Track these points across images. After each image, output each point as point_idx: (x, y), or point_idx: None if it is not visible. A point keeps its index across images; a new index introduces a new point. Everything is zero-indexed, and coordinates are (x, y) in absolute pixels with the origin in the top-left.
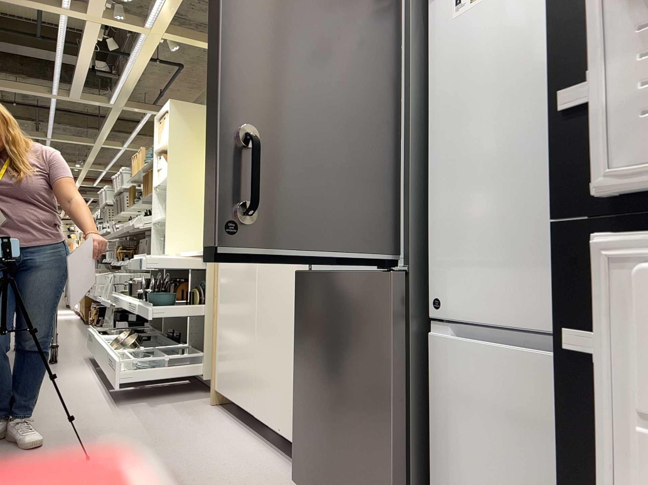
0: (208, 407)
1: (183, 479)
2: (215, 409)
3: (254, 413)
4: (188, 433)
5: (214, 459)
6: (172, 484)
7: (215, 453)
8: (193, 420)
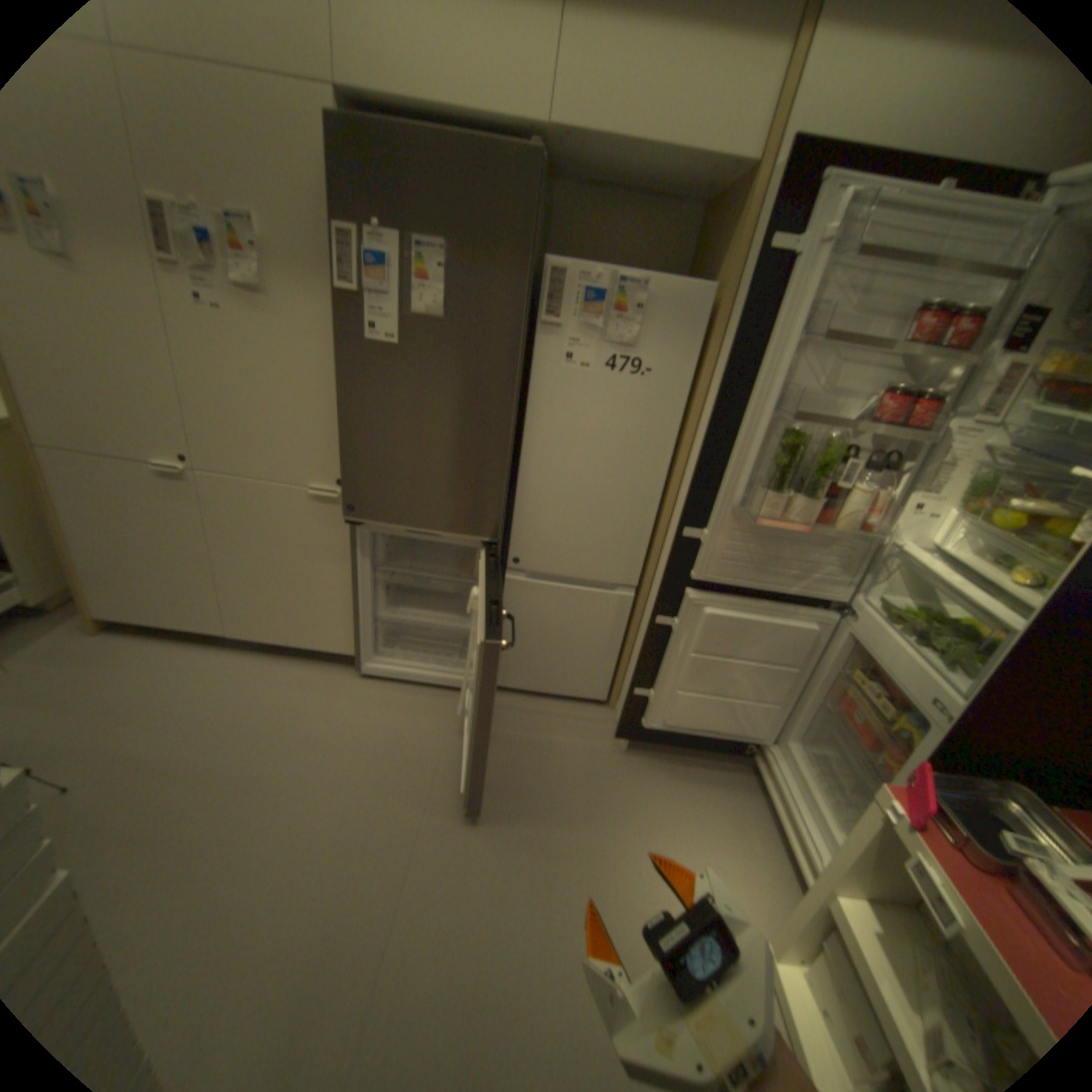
0: (92, 638)
1: (235, 731)
2: (106, 636)
3: (223, 632)
4: (135, 684)
5: (229, 696)
6: (233, 741)
7: (217, 689)
8: (103, 664)
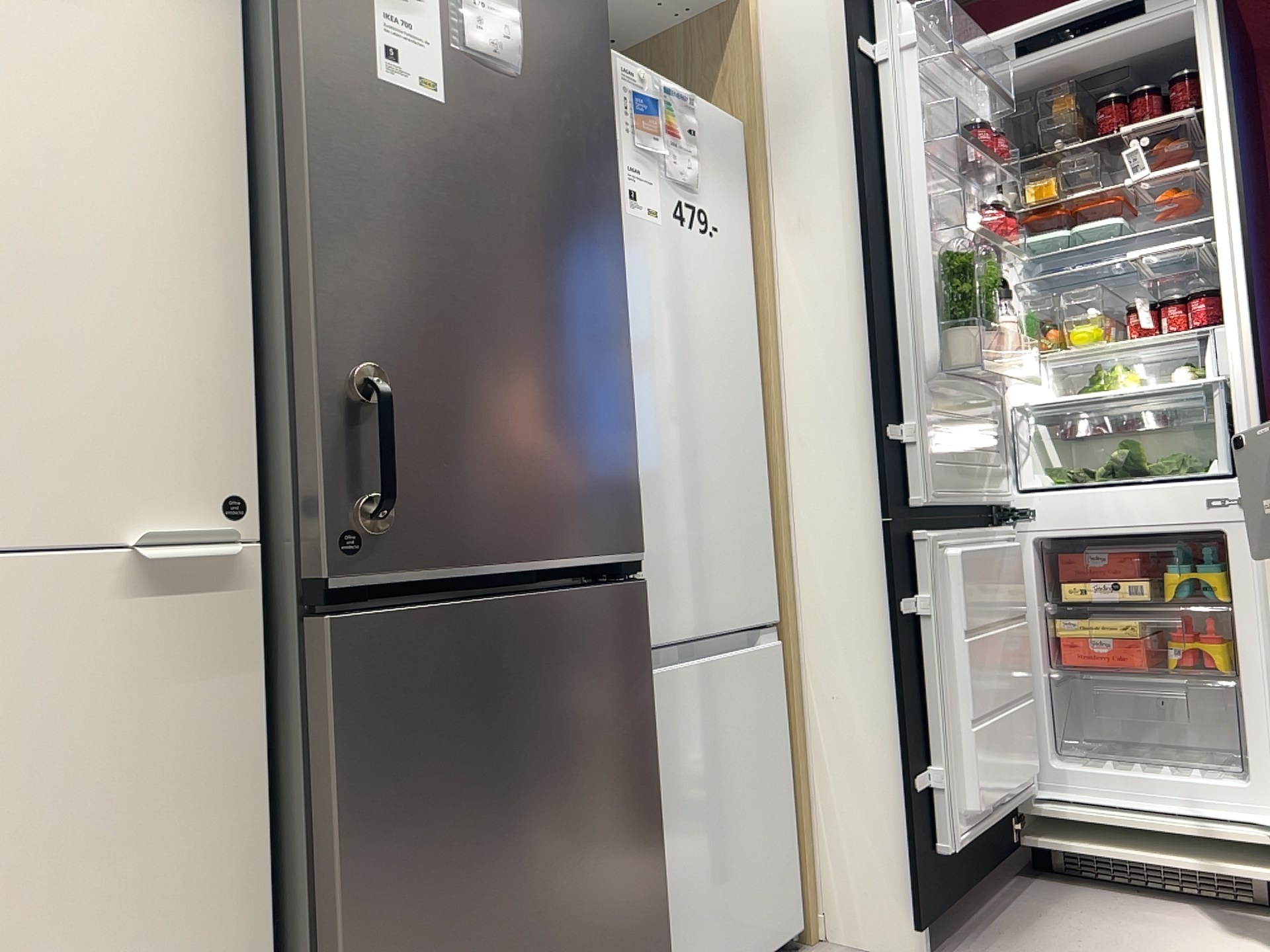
0: None
1: None
2: None
3: None
4: None
5: None
6: None
7: None
8: None
